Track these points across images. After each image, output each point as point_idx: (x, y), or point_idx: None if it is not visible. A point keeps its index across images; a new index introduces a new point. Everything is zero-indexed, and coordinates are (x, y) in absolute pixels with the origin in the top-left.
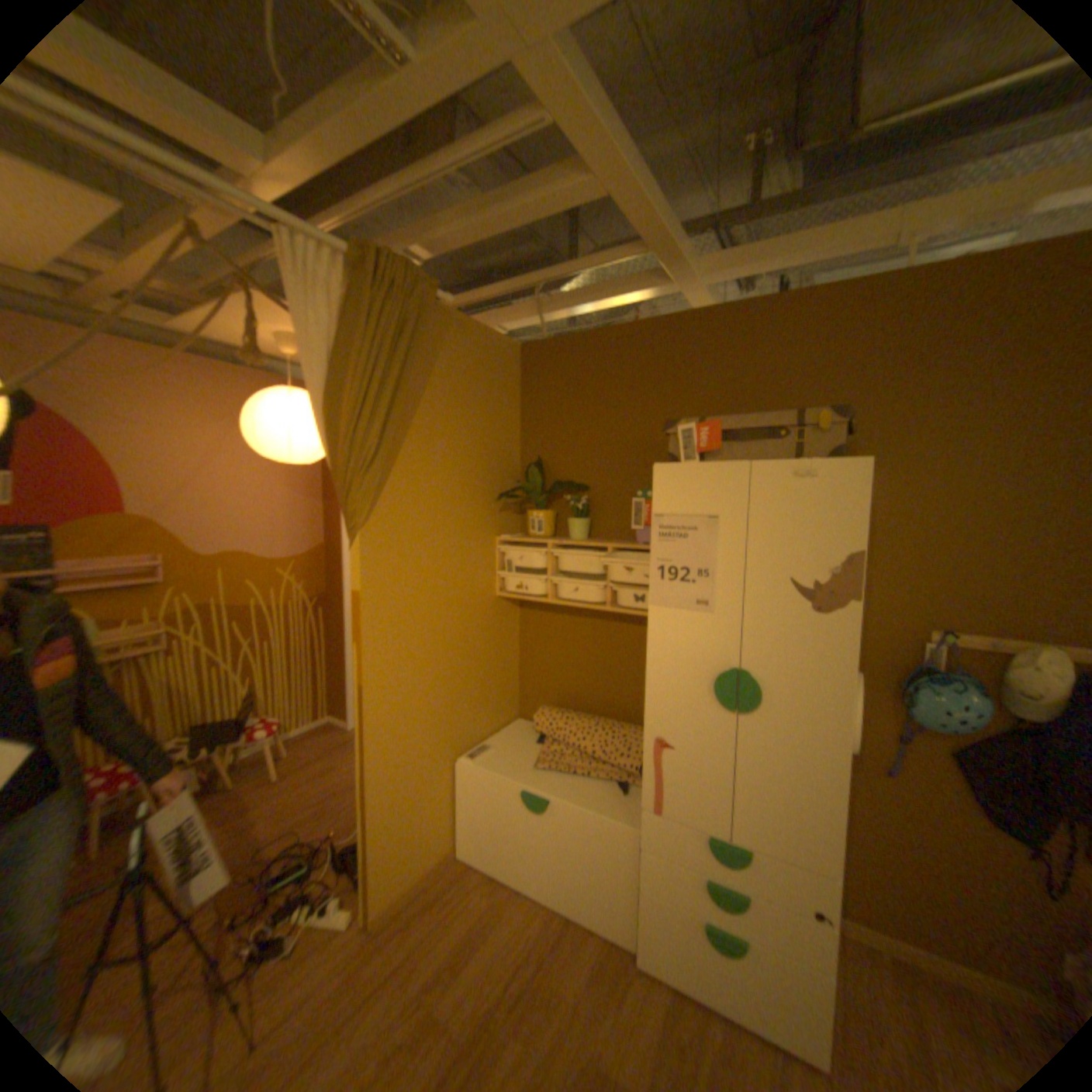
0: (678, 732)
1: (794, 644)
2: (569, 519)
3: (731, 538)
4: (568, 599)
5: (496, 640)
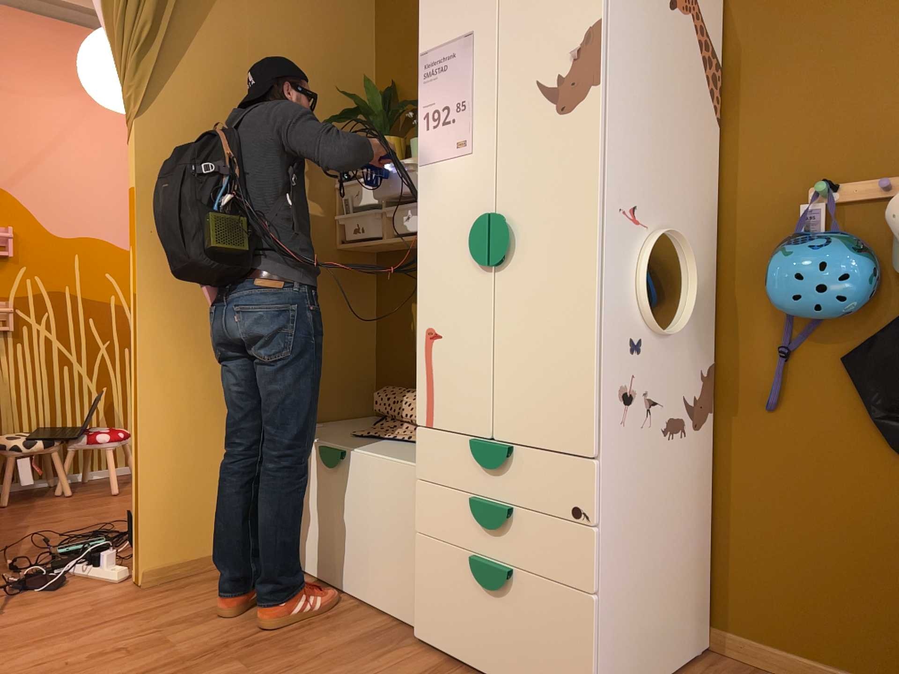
0: (443, 313)
1: (541, 163)
2: (409, 140)
3: (484, 54)
4: (399, 232)
5: (333, 302)
